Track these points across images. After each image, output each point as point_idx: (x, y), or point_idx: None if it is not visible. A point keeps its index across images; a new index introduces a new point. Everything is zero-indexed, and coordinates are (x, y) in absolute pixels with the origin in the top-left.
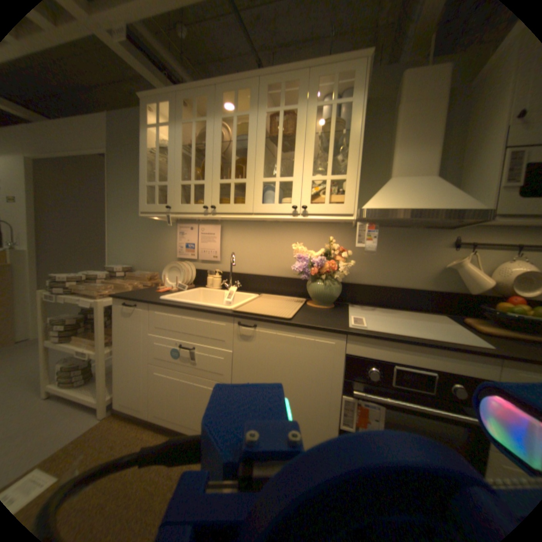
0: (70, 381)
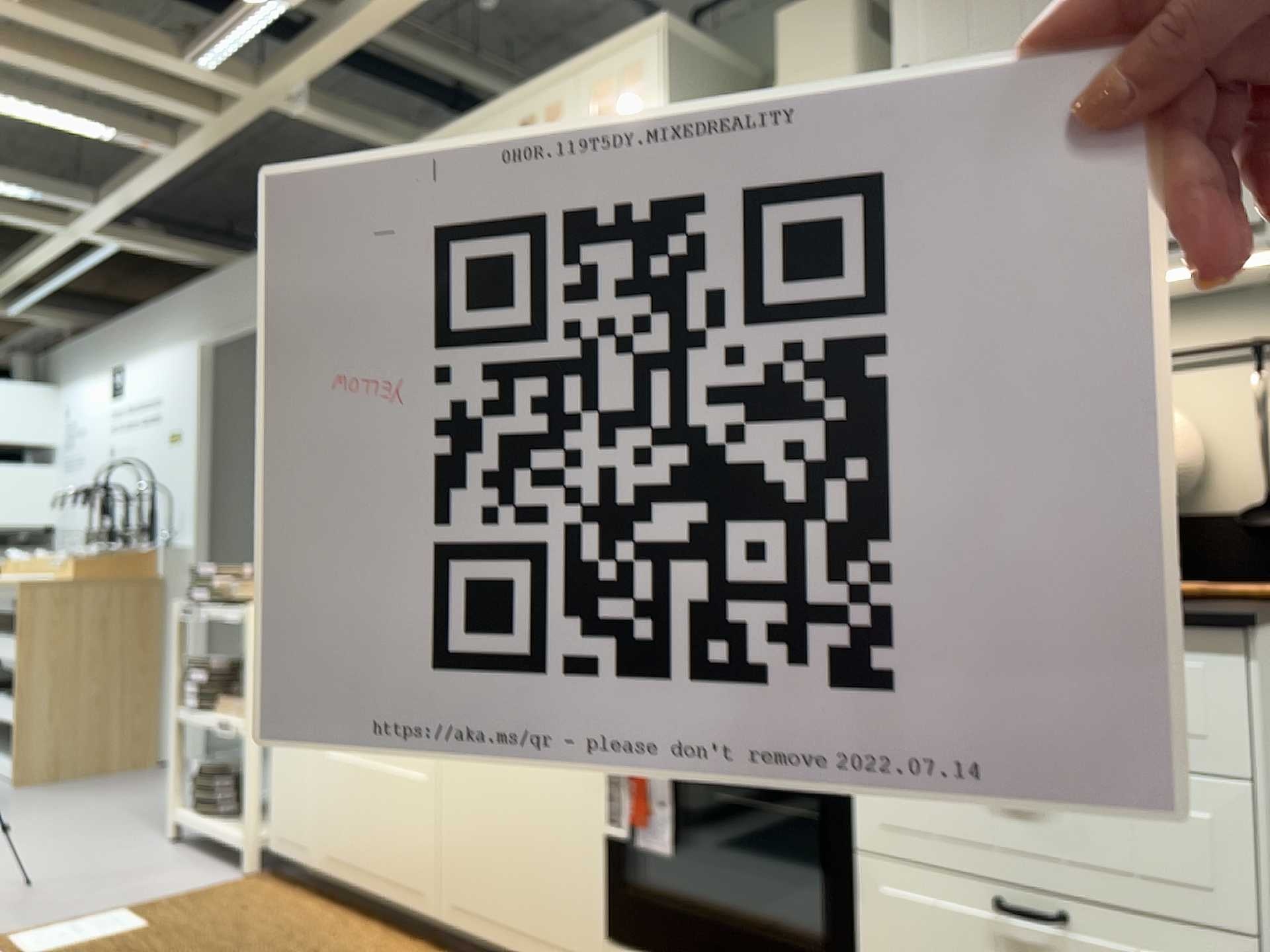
0: (211, 801)
